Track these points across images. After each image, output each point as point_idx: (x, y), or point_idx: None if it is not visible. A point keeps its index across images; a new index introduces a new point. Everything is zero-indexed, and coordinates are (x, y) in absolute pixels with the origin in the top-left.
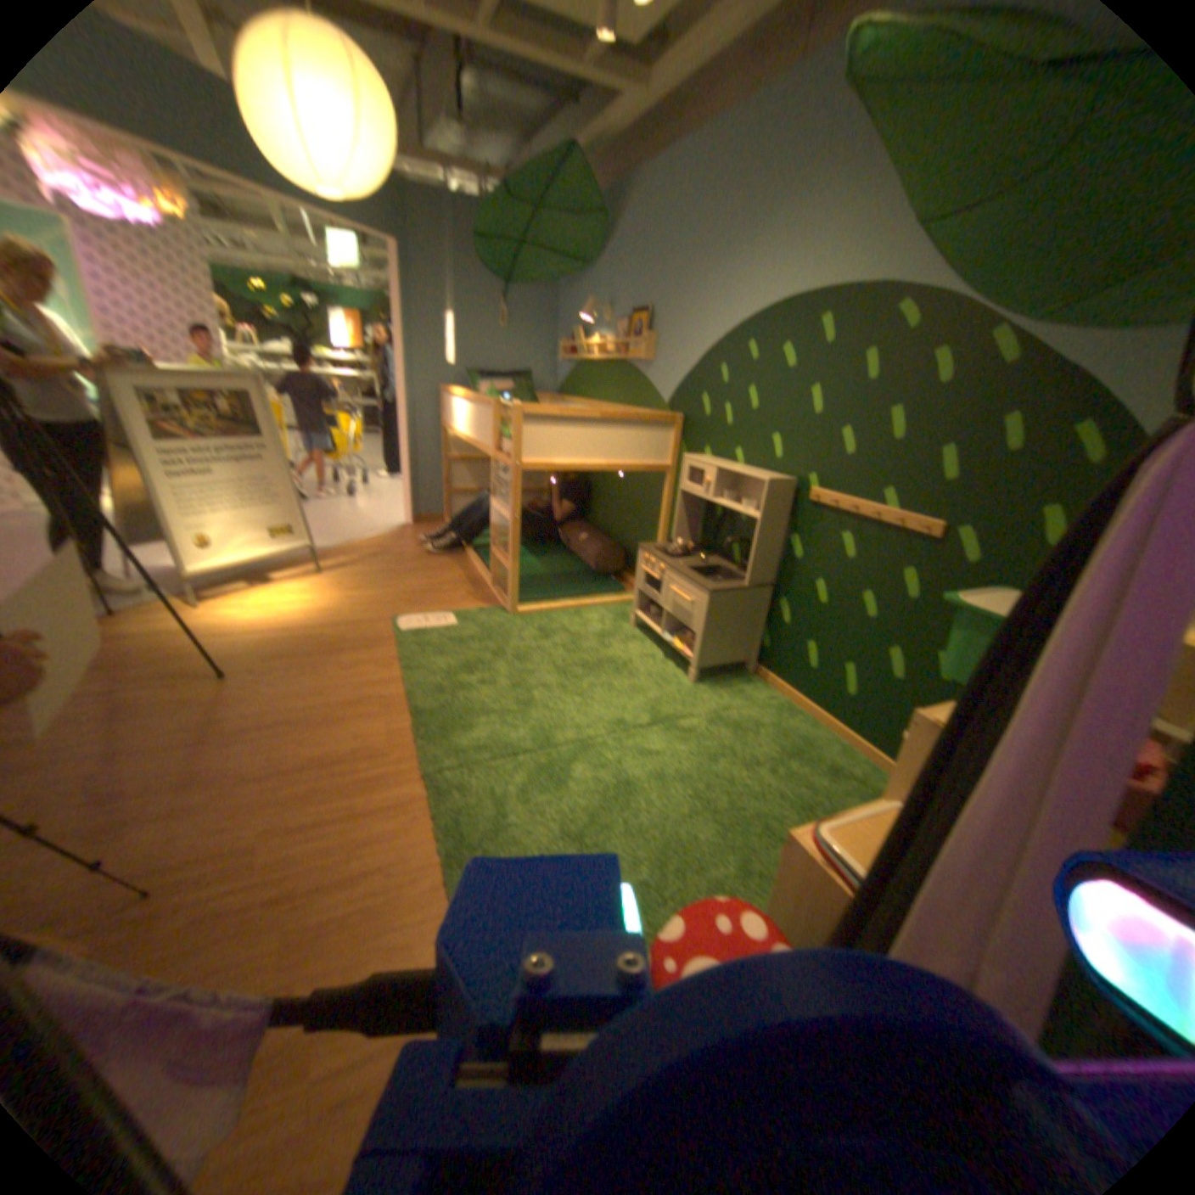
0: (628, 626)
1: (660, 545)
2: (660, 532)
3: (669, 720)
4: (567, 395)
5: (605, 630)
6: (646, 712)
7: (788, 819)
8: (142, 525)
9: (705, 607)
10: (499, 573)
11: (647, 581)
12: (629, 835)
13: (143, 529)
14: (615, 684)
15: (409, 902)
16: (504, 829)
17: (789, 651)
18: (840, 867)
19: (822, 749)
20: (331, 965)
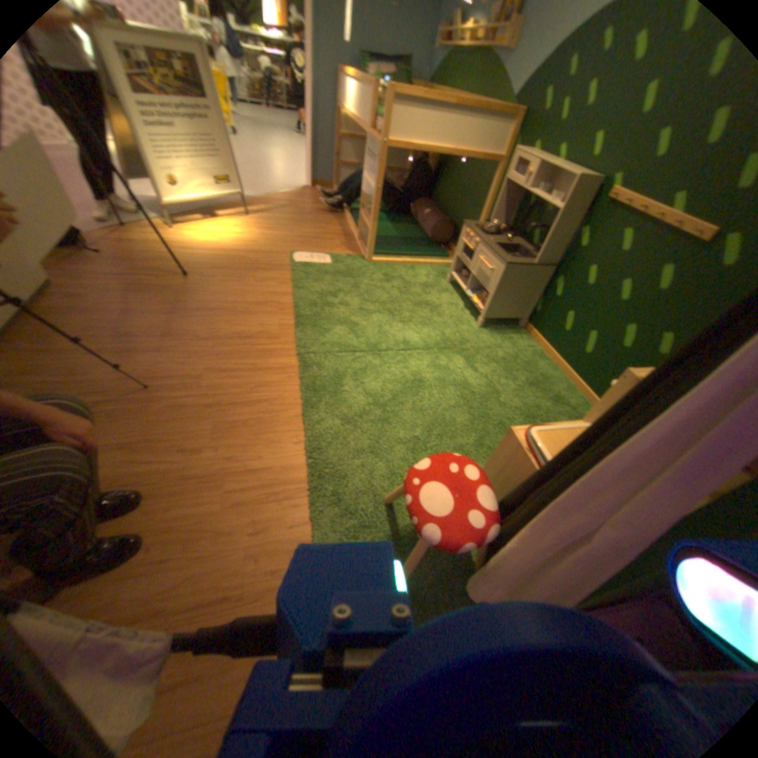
0: (444, 282)
1: (480, 223)
2: (483, 213)
3: (456, 348)
4: (436, 83)
5: (428, 282)
6: (442, 340)
7: (516, 421)
8: (136, 164)
9: (501, 275)
10: (363, 231)
11: (464, 250)
12: (413, 410)
13: (137, 167)
14: (426, 319)
15: (280, 419)
16: (339, 392)
17: (552, 316)
18: (536, 454)
19: (553, 384)
20: (236, 441)
